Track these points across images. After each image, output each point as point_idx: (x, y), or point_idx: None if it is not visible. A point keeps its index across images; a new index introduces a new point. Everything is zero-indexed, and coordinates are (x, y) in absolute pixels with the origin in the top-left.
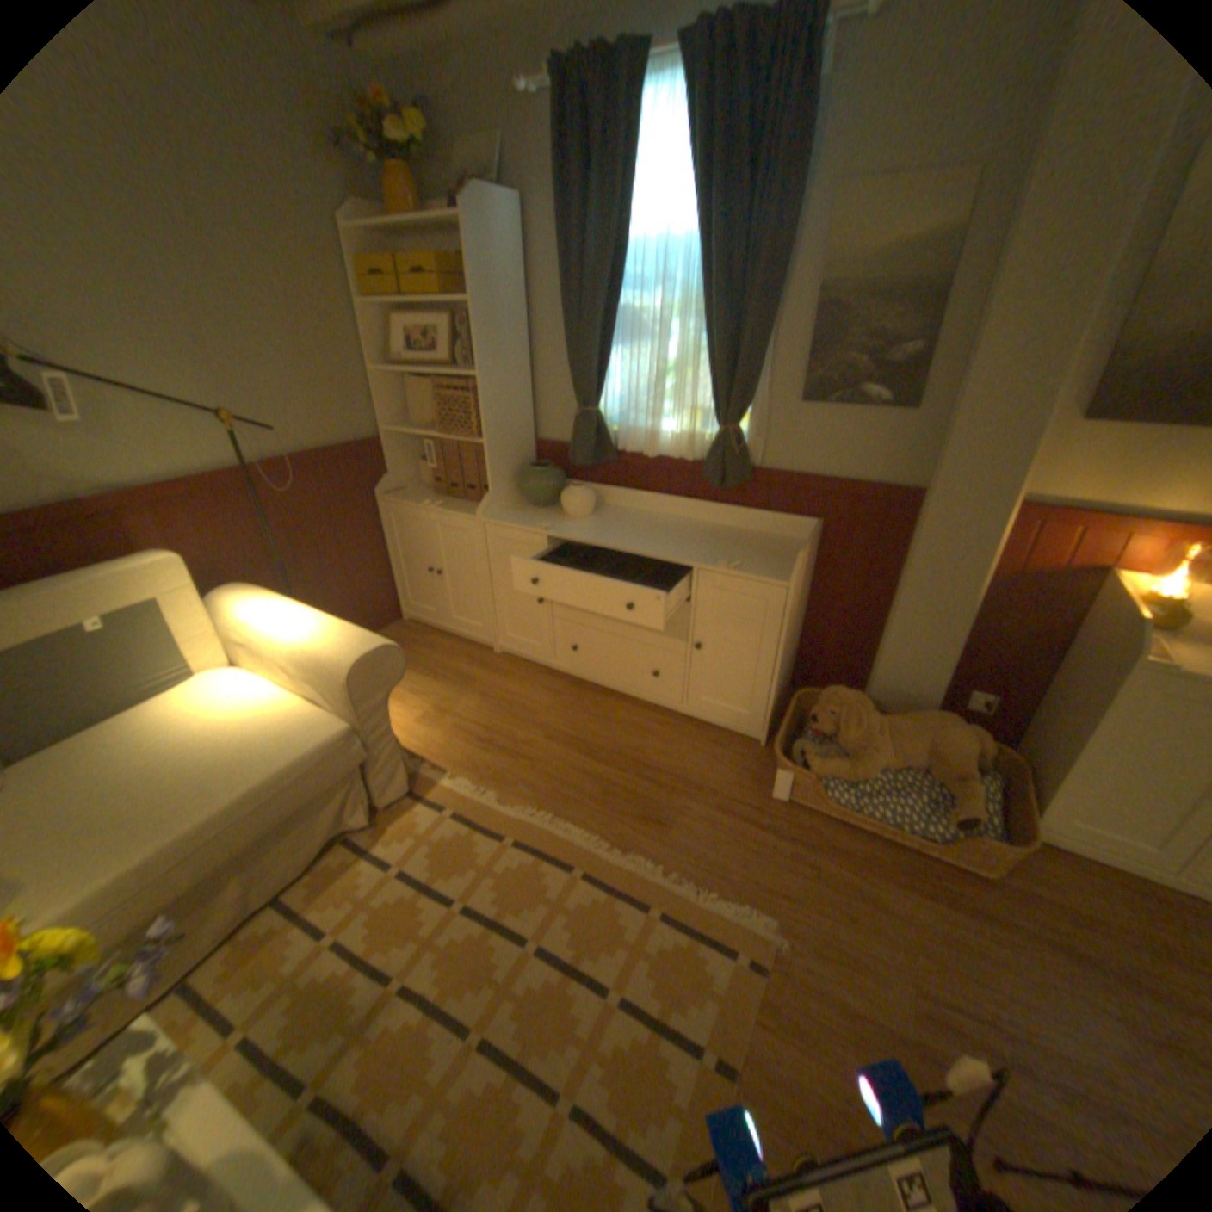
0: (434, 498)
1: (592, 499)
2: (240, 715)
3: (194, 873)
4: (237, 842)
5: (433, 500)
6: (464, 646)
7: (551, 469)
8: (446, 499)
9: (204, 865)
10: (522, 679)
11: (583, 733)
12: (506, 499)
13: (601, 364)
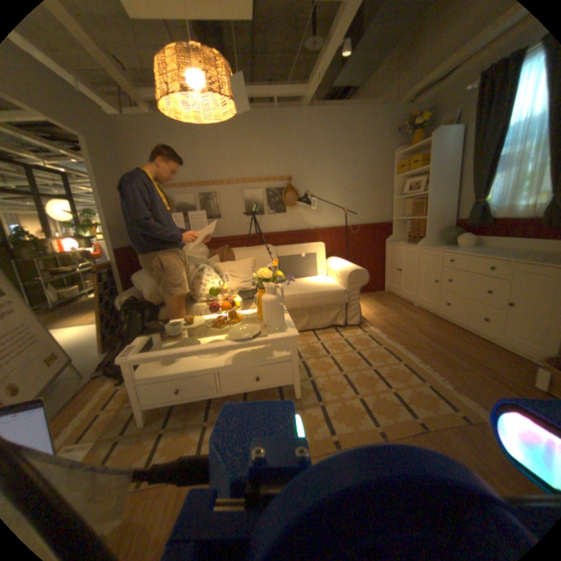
0: (406, 242)
1: (473, 238)
2: (322, 281)
3: (300, 304)
4: (310, 303)
5: (405, 242)
6: (403, 301)
7: (457, 228)
8: (410, 242)
9: (302, 303)
10: (421, 315)
11: (437, 335)
12: (433, 241)
13: (488, 179)
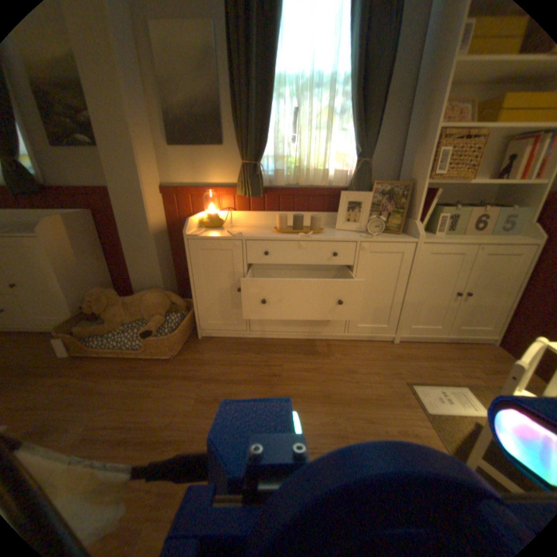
0: None
1: None
2: None
3: None
4: None
5: None
6: None
7: None
8: None
9: None
10: None
11: None
12: None
13: None
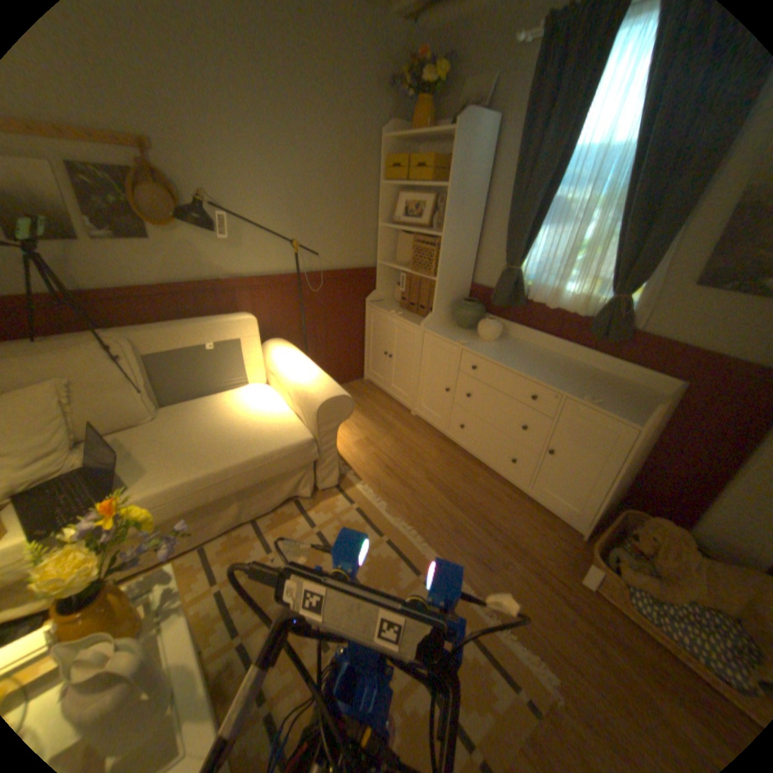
0: (399, 310)
1: (500, 330)
2: (262, 413)
3: (217, 494)
4: (241, 484)
5: (397, 311)
6: (394, 405)
7: (477, 304)
8: (405, 312)
9: (223, 491)
10: (423, 436)
11: (452, 485)
12: (442, 319)
13: (530, 236)
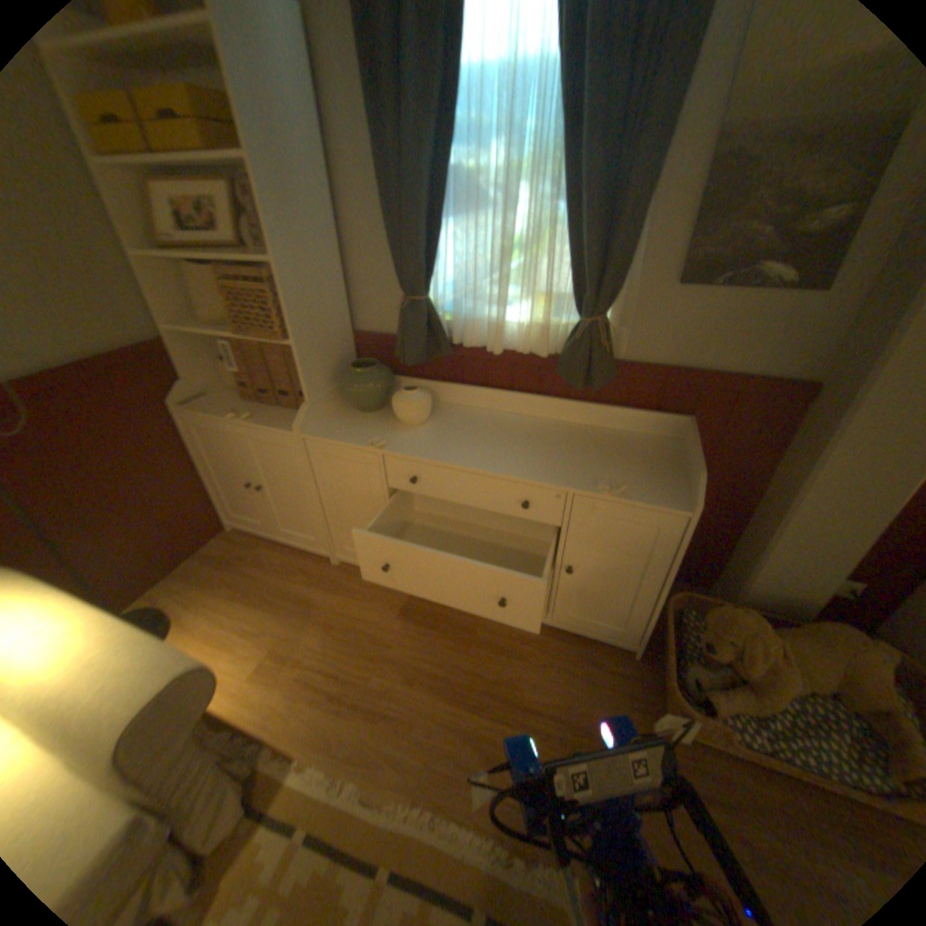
0: (243, 404)
1: (430, 402)
2: None
3: None
4: None
5: (241, 407)
6: (298, 558)
7: (378, 367)
8: (256, 405)
9: None
10: (367, 596)
11: (445, 667)
12: (328, 404)
13: (431, 241)
